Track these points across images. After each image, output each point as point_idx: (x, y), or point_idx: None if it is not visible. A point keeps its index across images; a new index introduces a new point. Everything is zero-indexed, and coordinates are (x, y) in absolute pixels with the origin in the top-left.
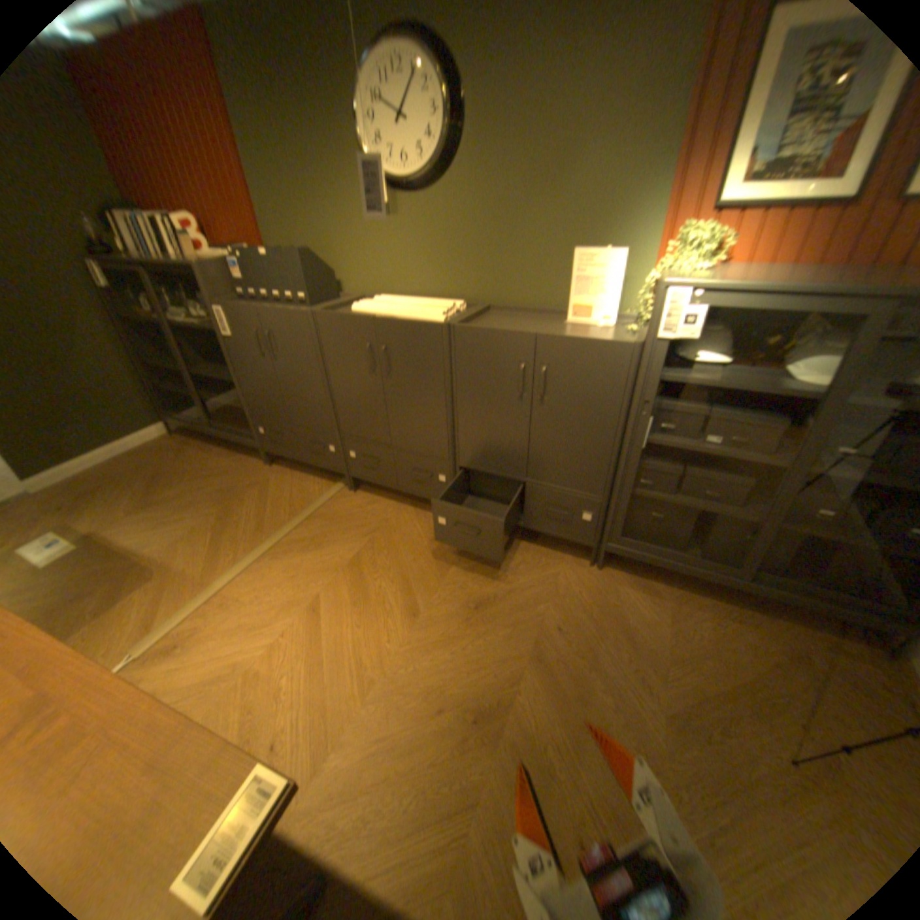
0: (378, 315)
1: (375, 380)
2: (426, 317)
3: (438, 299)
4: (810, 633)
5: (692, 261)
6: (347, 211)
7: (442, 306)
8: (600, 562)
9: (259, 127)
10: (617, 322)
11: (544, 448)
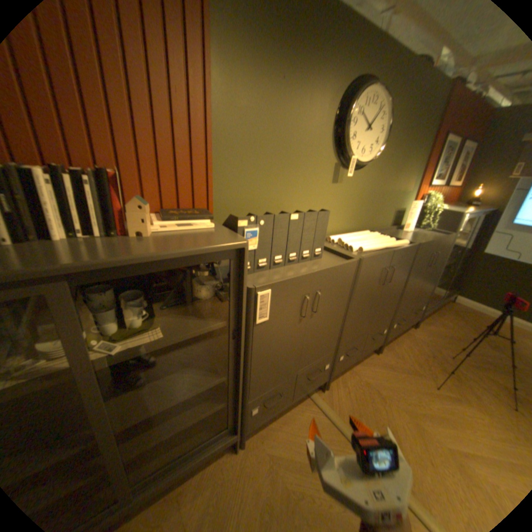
0: (380, 248)
1: (380, 290)
2: (401, 242)
3: (348, 231)
4: (446, 308)
5: (441, 204)
6: (312, 177)
7: (377, 234)
8: (420, 324)
9: (251, 86)
10: (414, 228)
11: (425, 286)
